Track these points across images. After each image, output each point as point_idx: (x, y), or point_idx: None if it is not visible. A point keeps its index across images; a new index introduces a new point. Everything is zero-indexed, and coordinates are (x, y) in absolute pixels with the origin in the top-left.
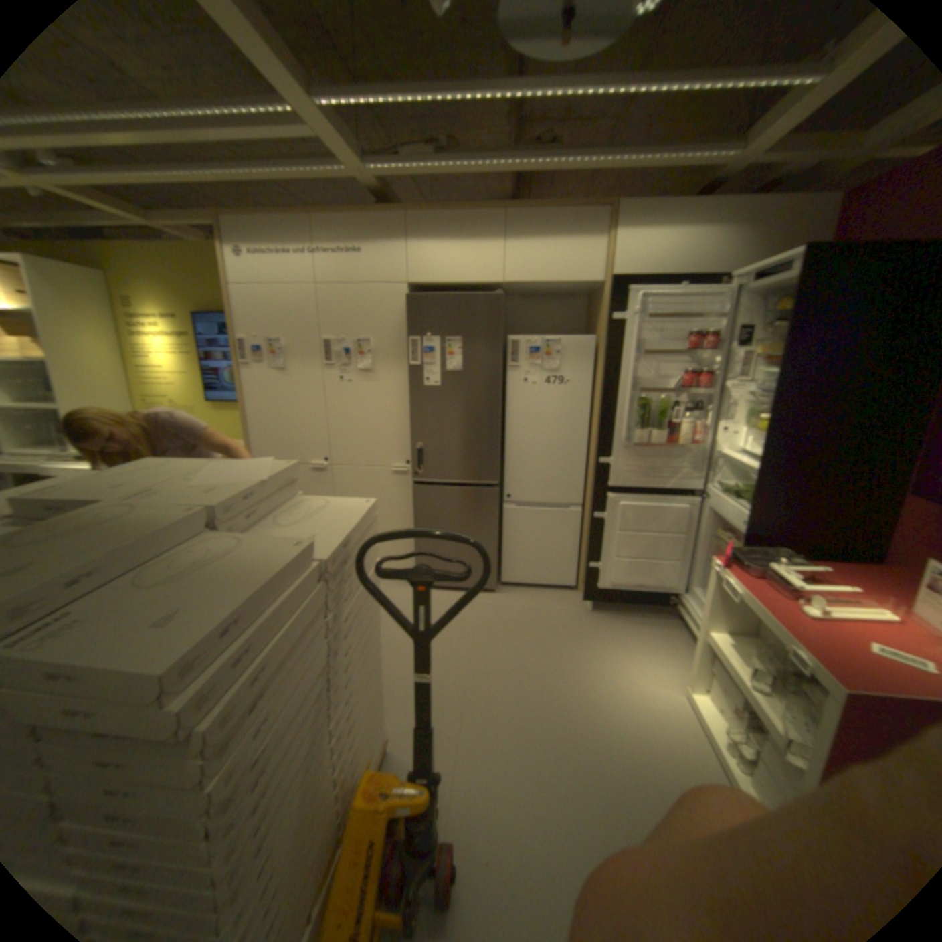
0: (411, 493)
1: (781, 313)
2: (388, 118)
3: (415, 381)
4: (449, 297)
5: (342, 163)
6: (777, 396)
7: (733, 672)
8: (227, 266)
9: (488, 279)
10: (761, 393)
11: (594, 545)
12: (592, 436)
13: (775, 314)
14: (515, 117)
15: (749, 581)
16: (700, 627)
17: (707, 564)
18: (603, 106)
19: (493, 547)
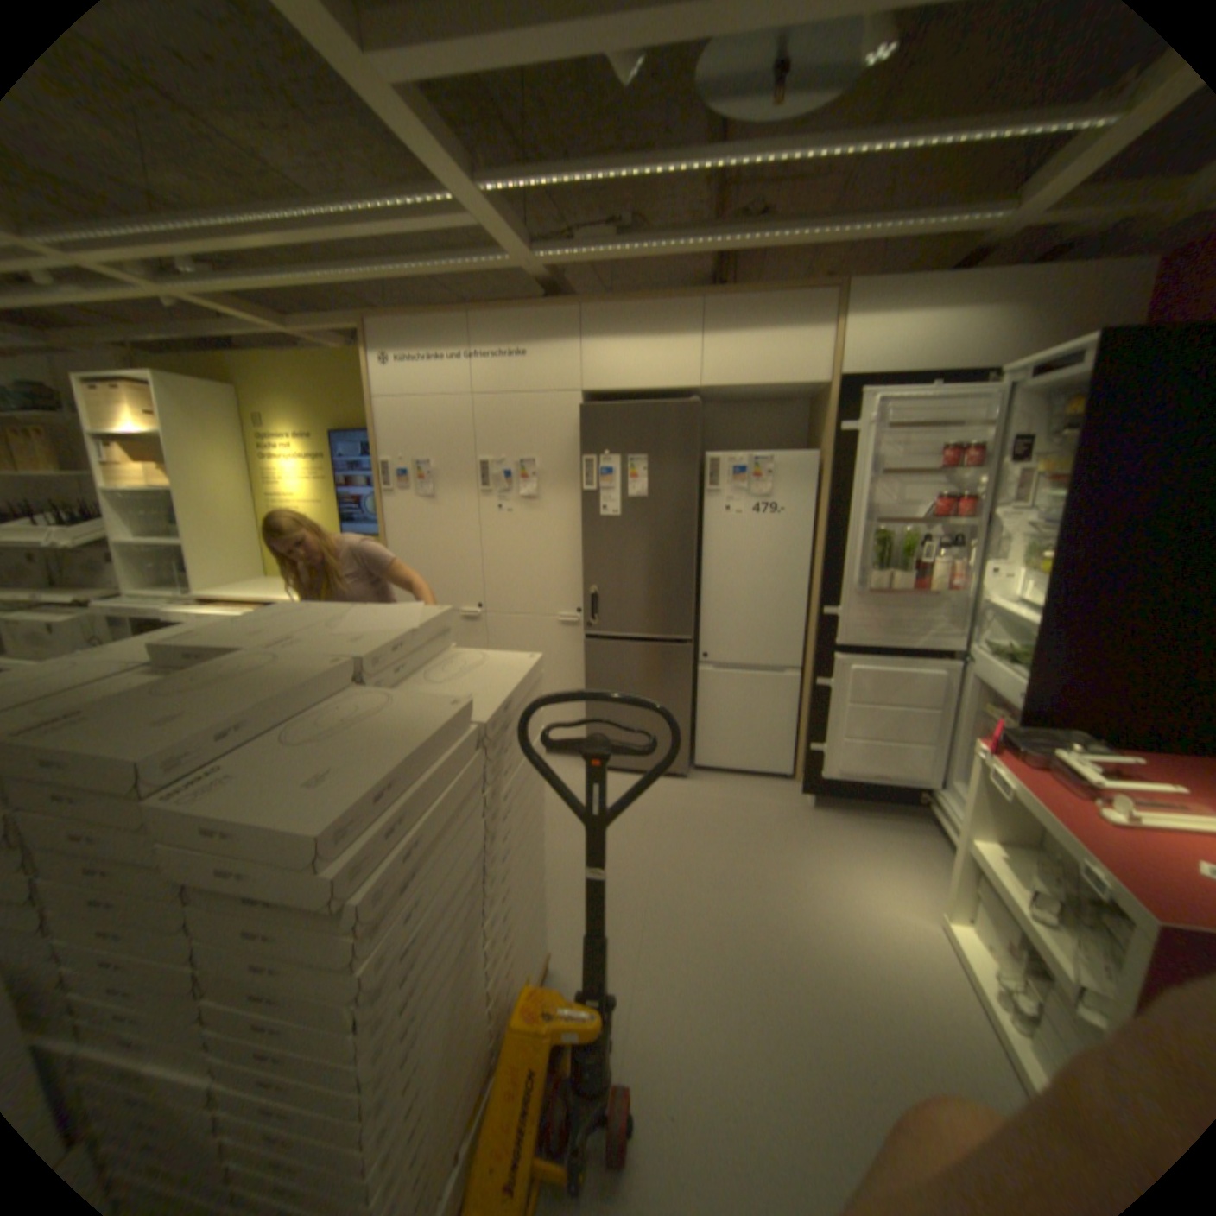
0: (580, 650)
1: (1069, 419)
2: (560, 197)
3: (588, 510)
4: (630, 408)
5: (505, 253)
6: (1065, 528)
7: (1005, 895)
8: (368, 377)
9: (679, 384)
10: (1043, 524)
11: (815, 721)
12: (813, 580)
13: (1060, 420)
14: (715, 186)
15: (1025, 774)
16: (962, 835)
17: (971, 750)
18: (827, 166)
19: (683, 720)
